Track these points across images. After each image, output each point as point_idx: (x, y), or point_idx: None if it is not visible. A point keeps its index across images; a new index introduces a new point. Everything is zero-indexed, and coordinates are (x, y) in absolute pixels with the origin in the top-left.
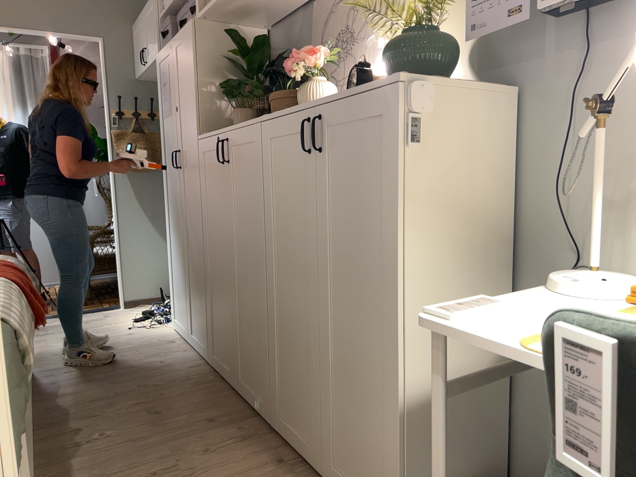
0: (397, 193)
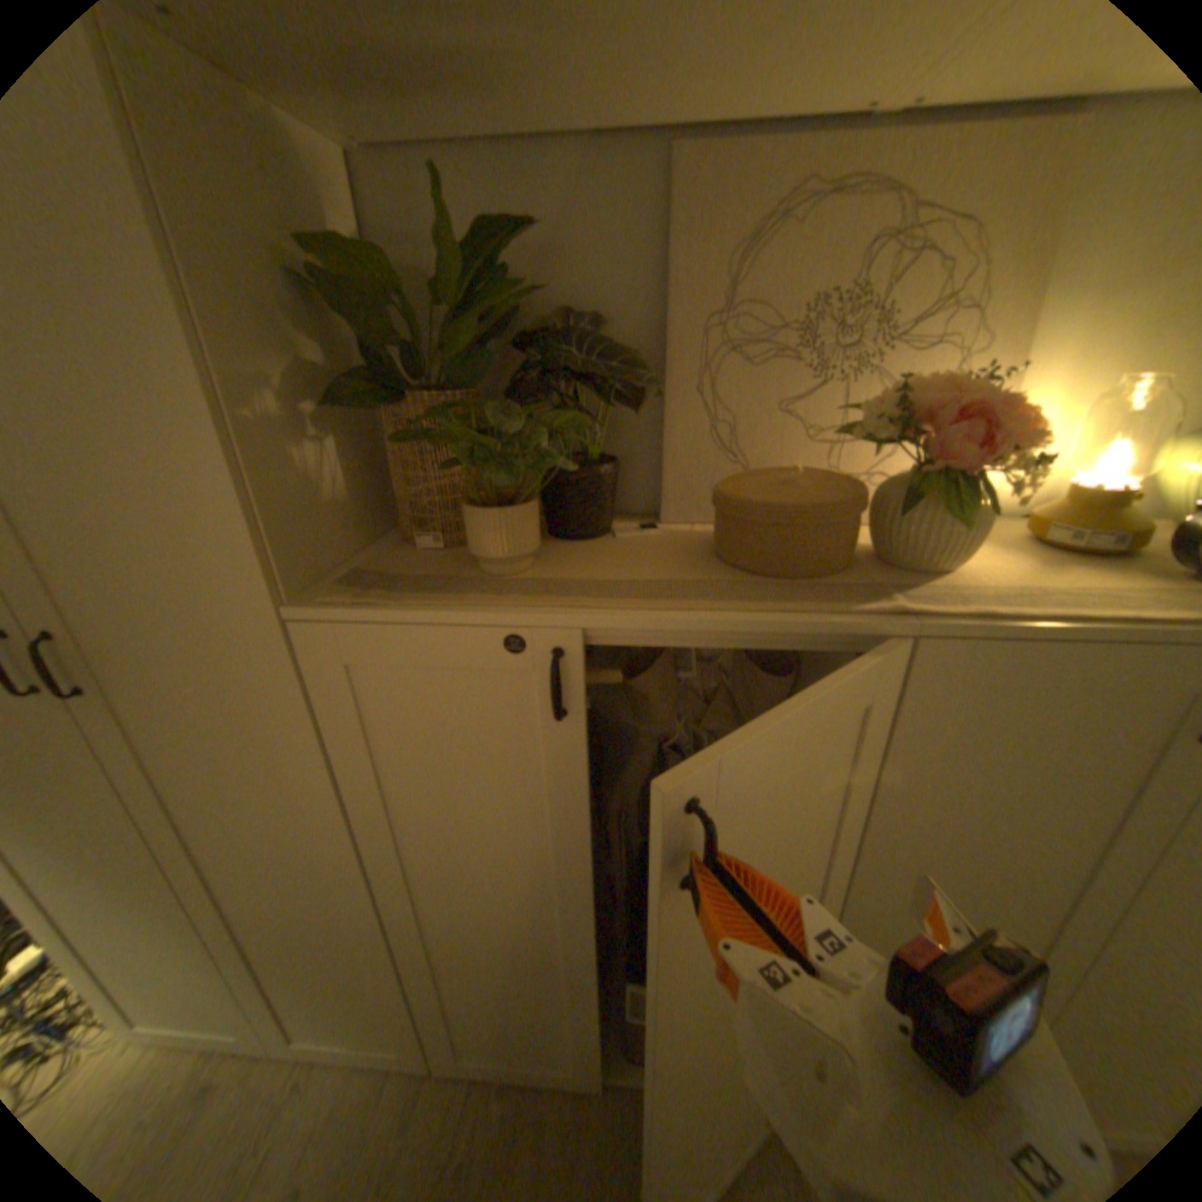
0: None
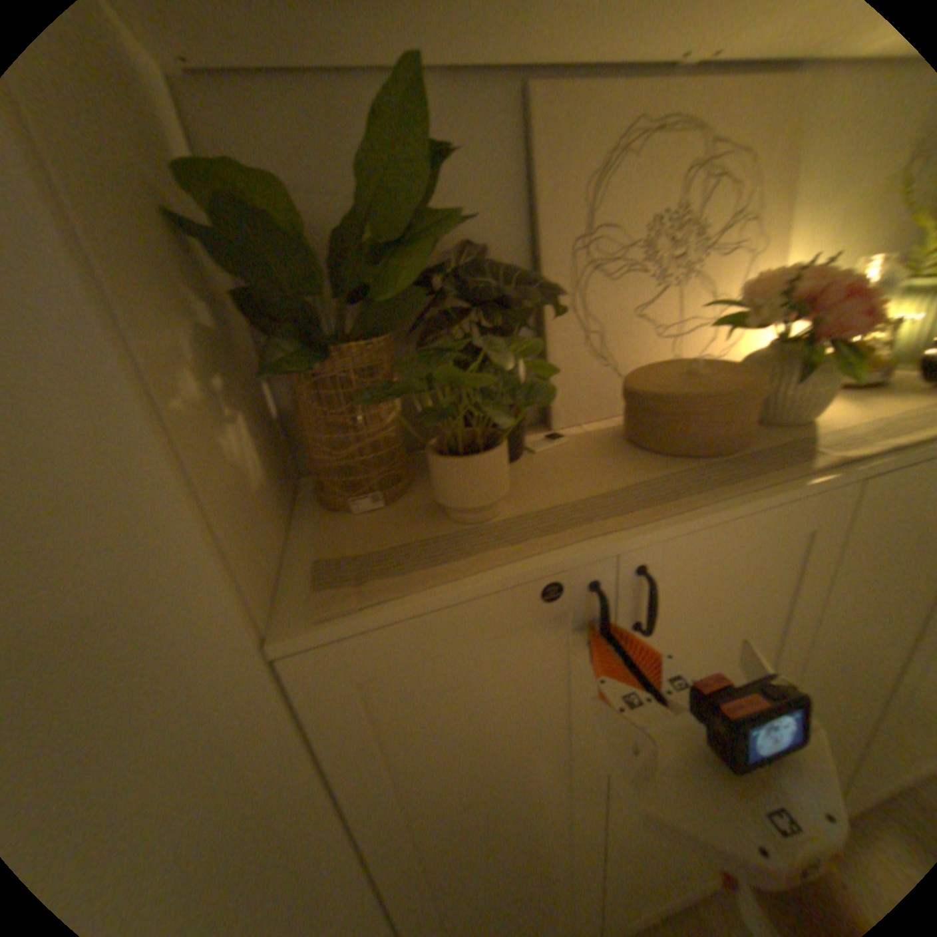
0: None
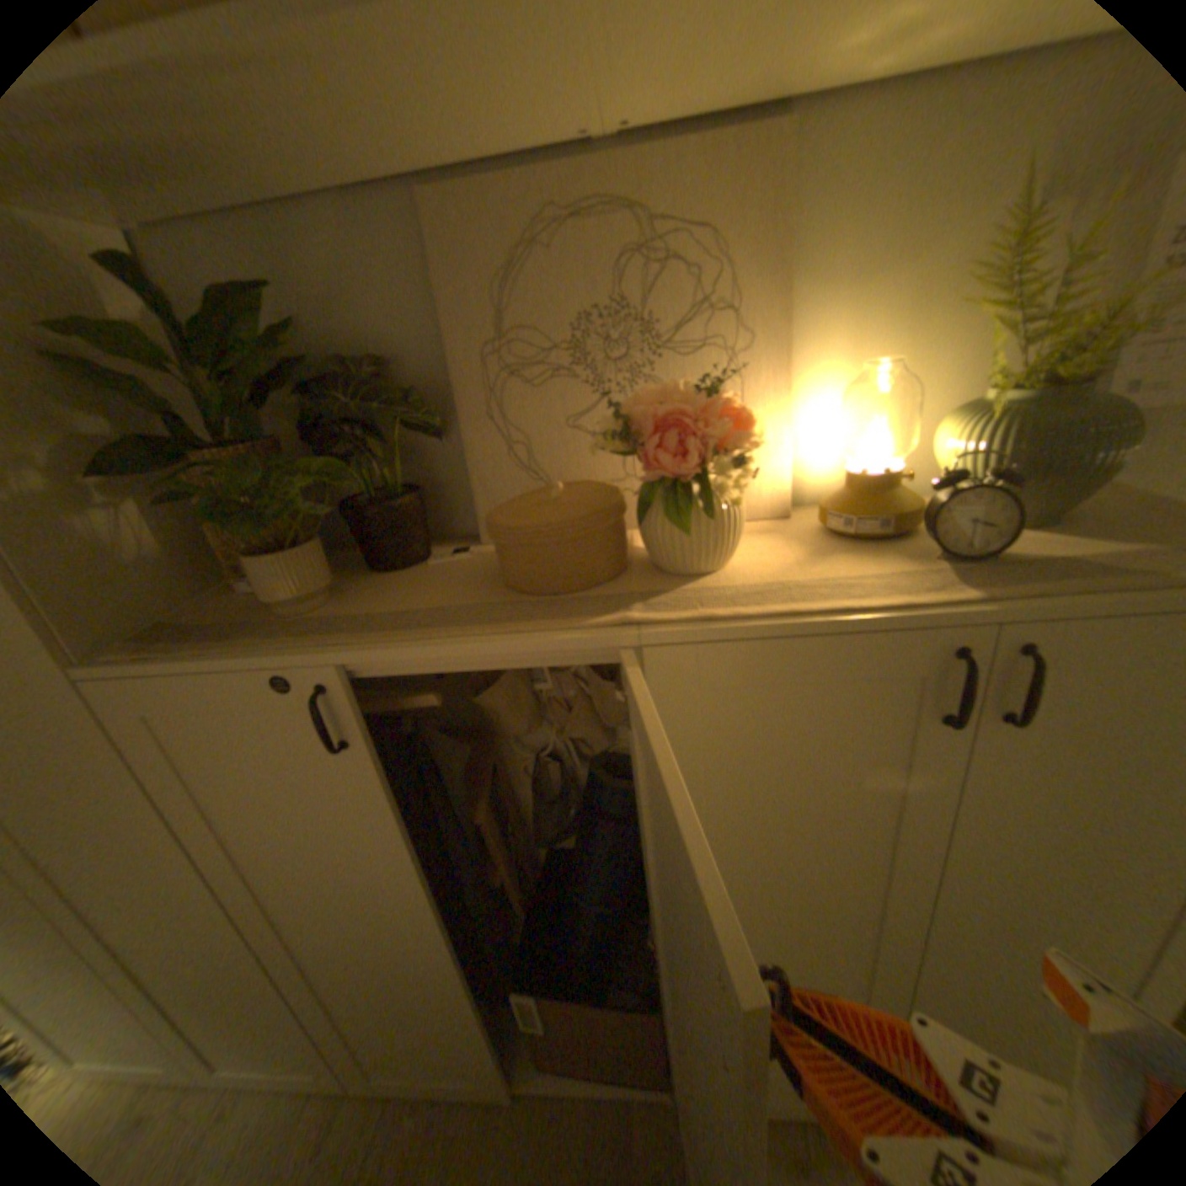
0: None
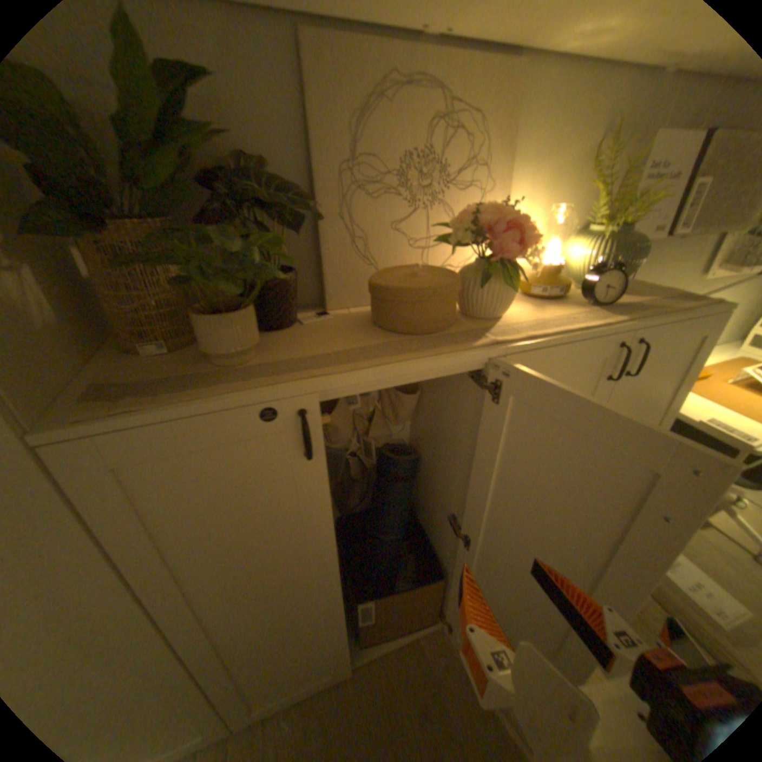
0: (690, 387)
